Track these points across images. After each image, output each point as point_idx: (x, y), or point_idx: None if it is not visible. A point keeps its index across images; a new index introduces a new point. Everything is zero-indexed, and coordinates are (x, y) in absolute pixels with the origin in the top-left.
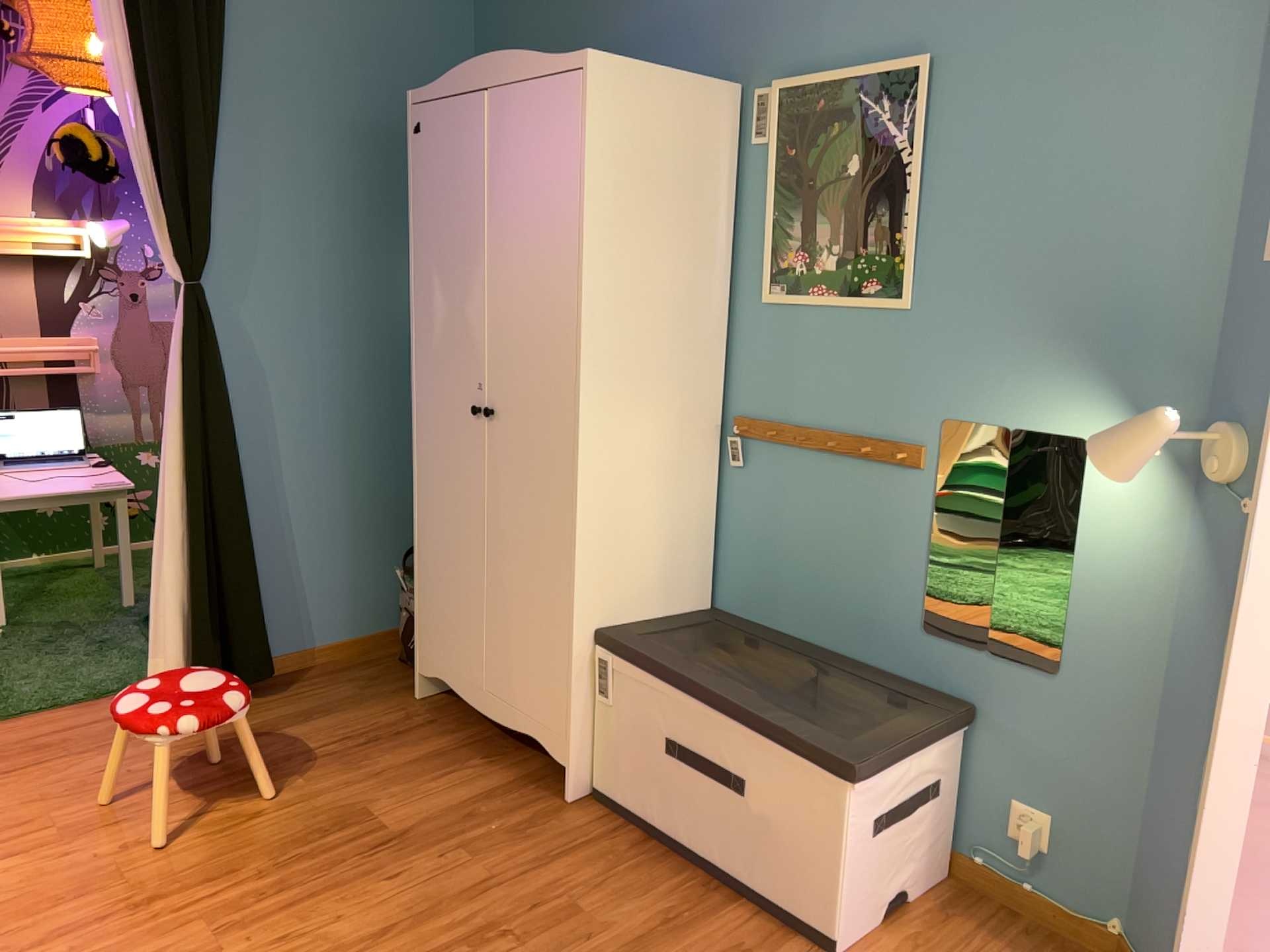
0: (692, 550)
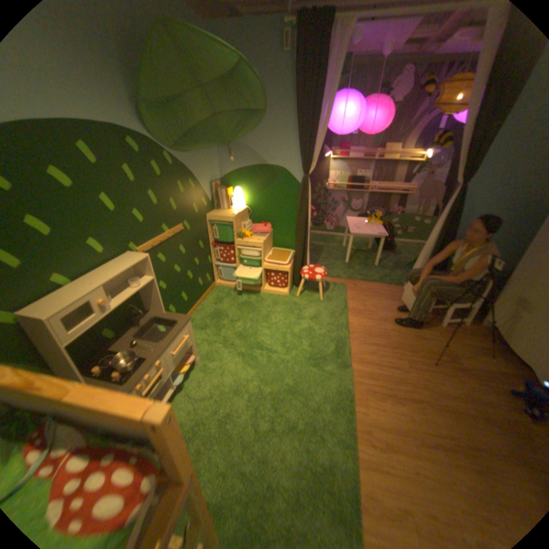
0: None
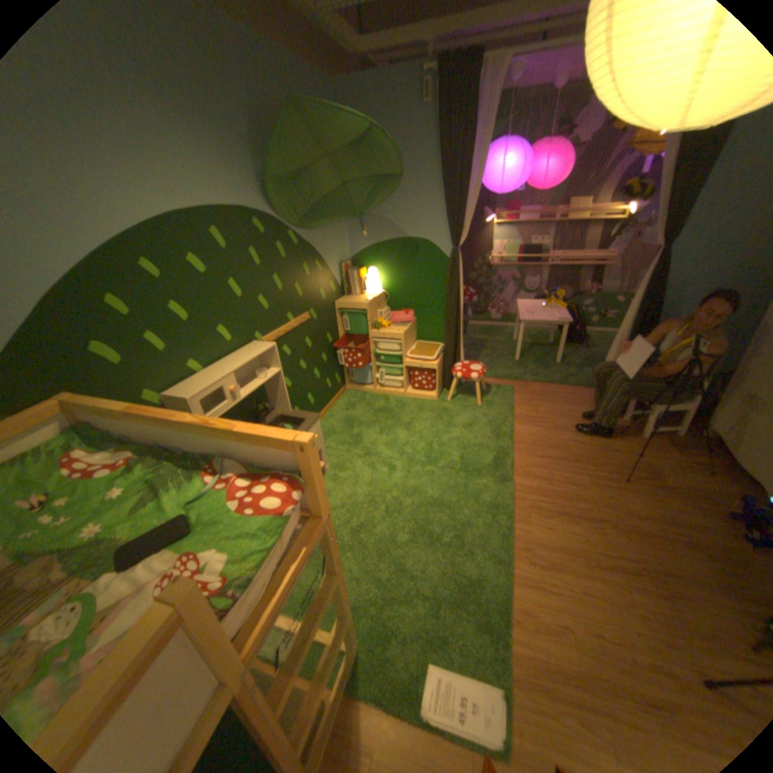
0: None
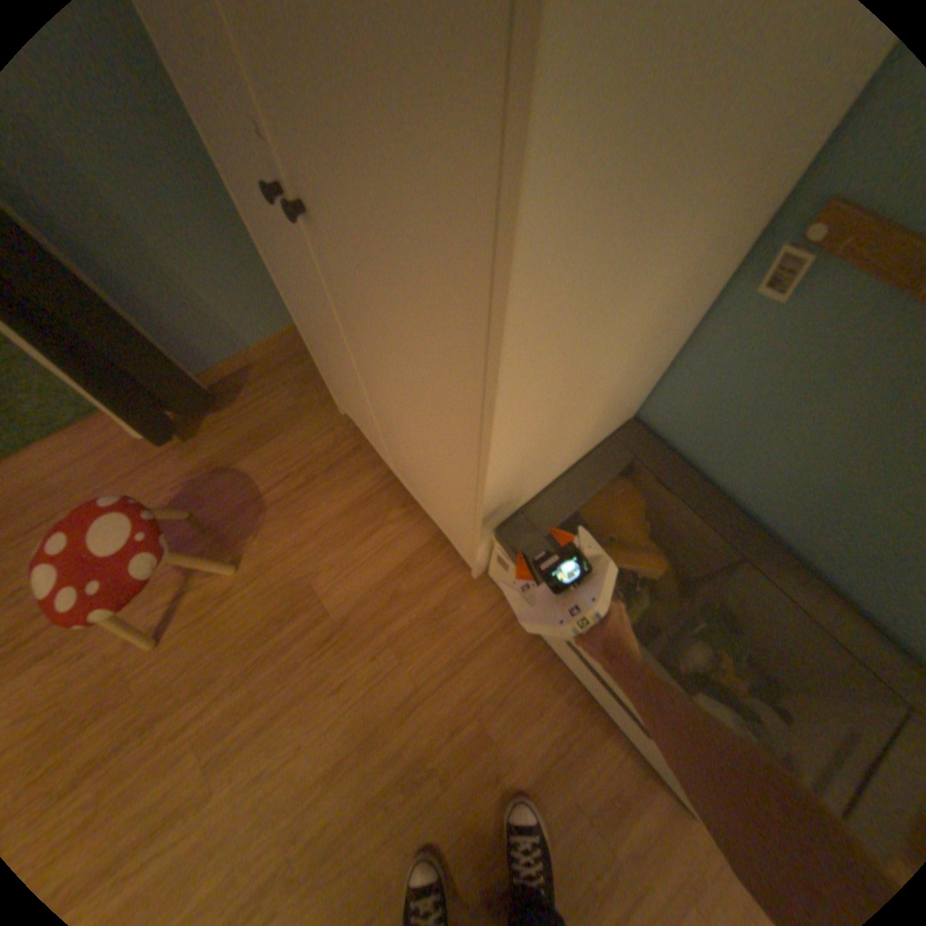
0: (638, 396)
